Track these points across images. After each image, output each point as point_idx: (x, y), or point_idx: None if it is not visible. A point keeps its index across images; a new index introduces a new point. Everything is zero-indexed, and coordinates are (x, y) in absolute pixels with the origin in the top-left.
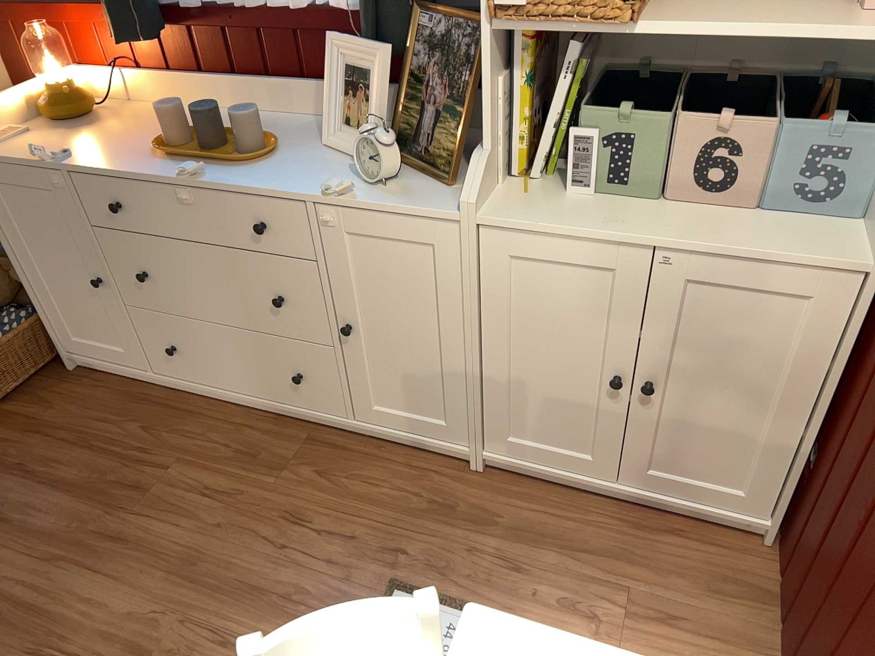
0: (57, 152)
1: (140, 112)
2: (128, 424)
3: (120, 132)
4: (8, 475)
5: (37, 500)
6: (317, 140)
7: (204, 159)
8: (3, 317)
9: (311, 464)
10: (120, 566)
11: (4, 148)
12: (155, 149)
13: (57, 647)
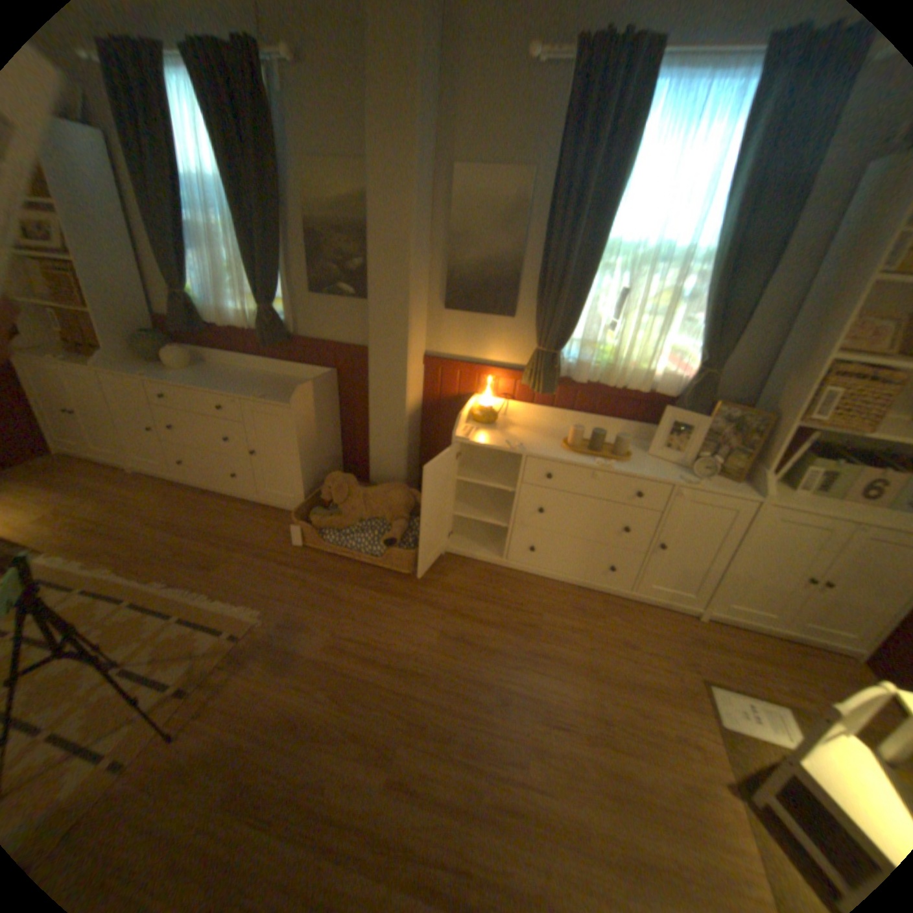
0: (510, 445)
1: (519, 424)
2: (498, 590)
3: (526, 436)
4: (451, 618)
5: (480, 634)
6: (639, 453)
7: (597, 458)
8: (413, 523)
9: (615, 617)
10: (555, 673)
11: (476, 439)
12: (571, 450)
13: (556, 721)
